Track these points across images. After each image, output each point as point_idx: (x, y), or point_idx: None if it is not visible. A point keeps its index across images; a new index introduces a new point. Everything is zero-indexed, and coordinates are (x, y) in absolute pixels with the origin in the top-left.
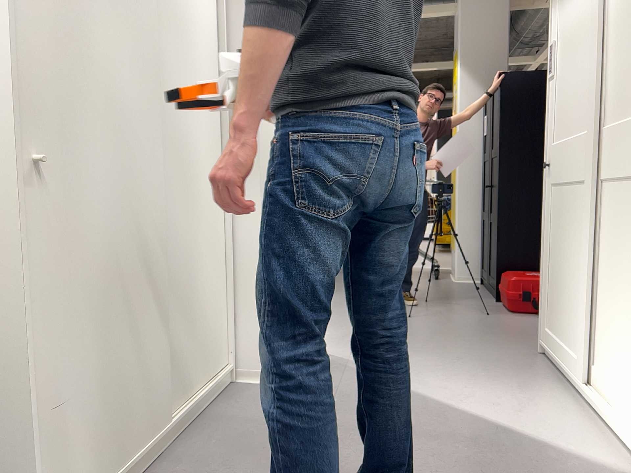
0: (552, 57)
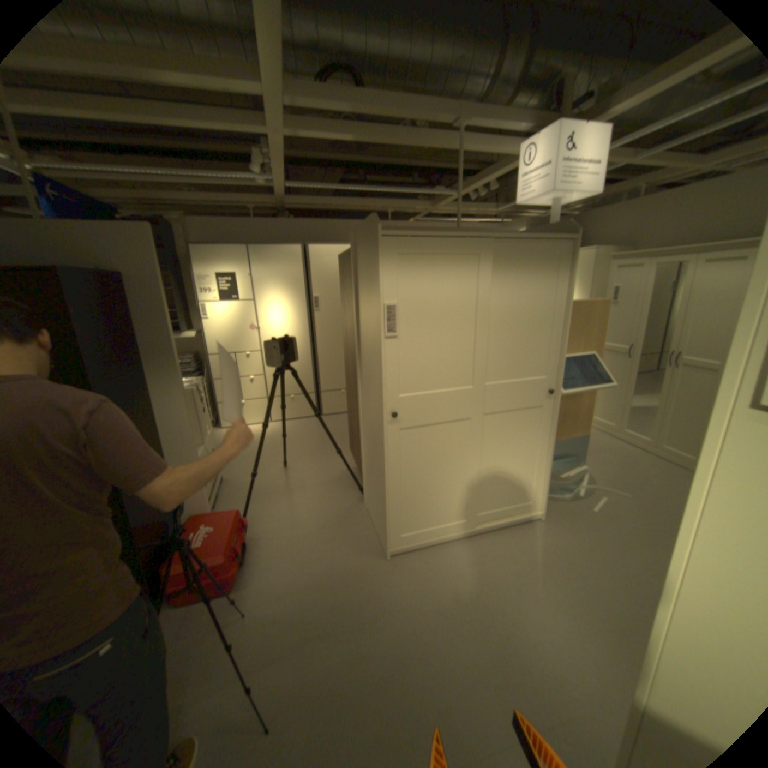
0: (398, 318)
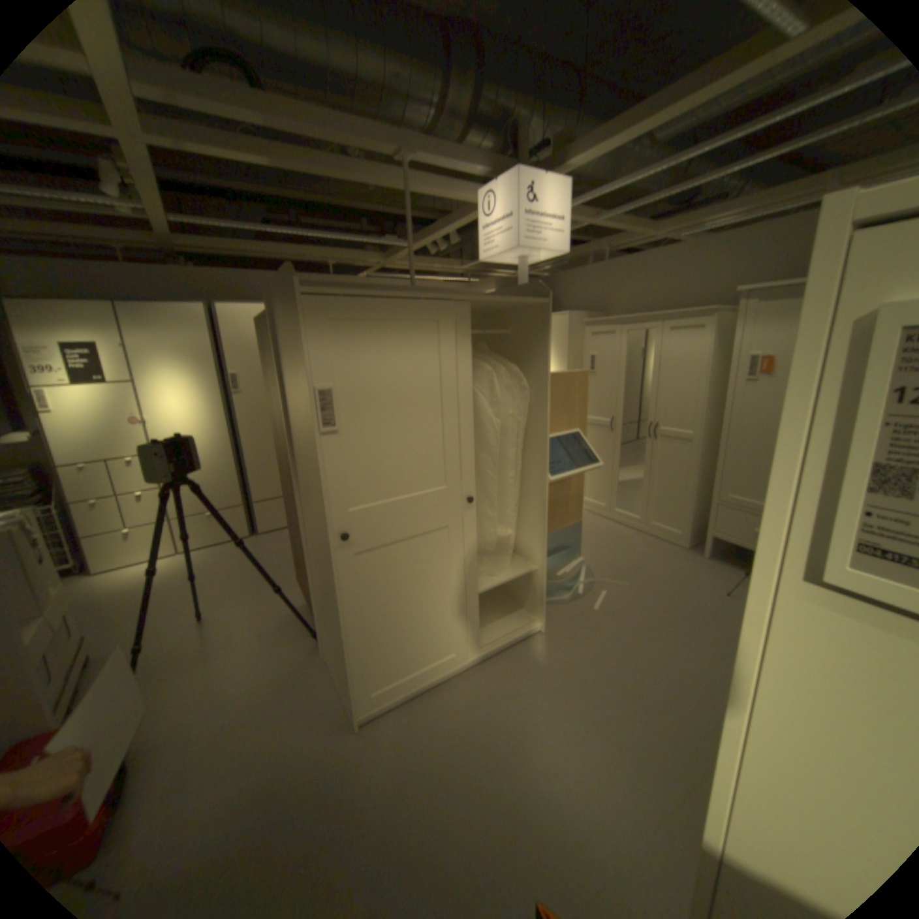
0: (336, 405)
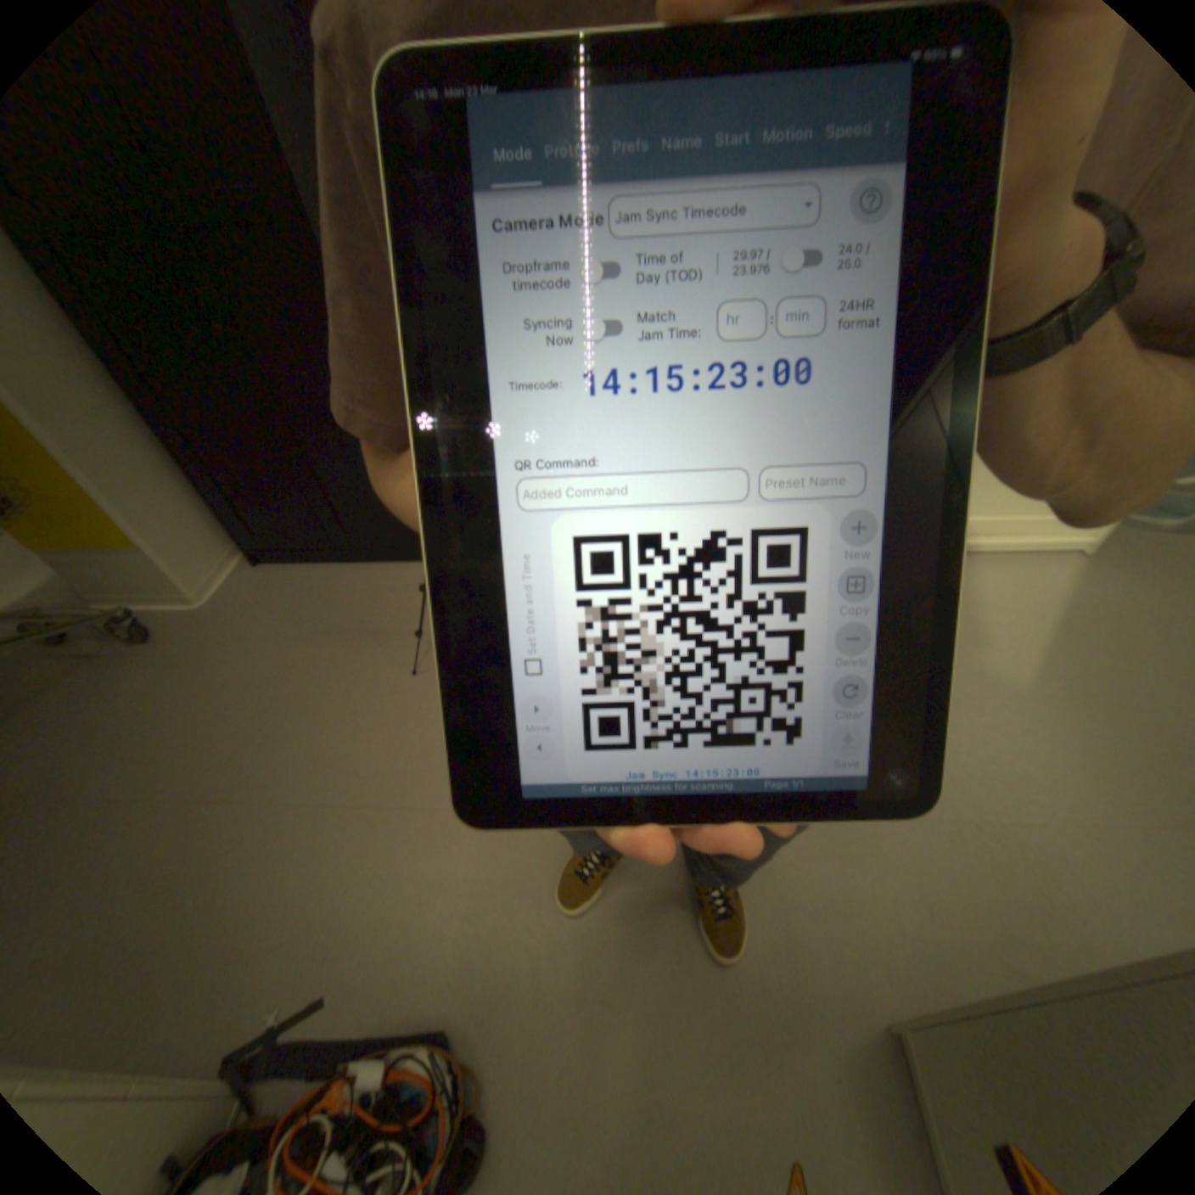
0: None
